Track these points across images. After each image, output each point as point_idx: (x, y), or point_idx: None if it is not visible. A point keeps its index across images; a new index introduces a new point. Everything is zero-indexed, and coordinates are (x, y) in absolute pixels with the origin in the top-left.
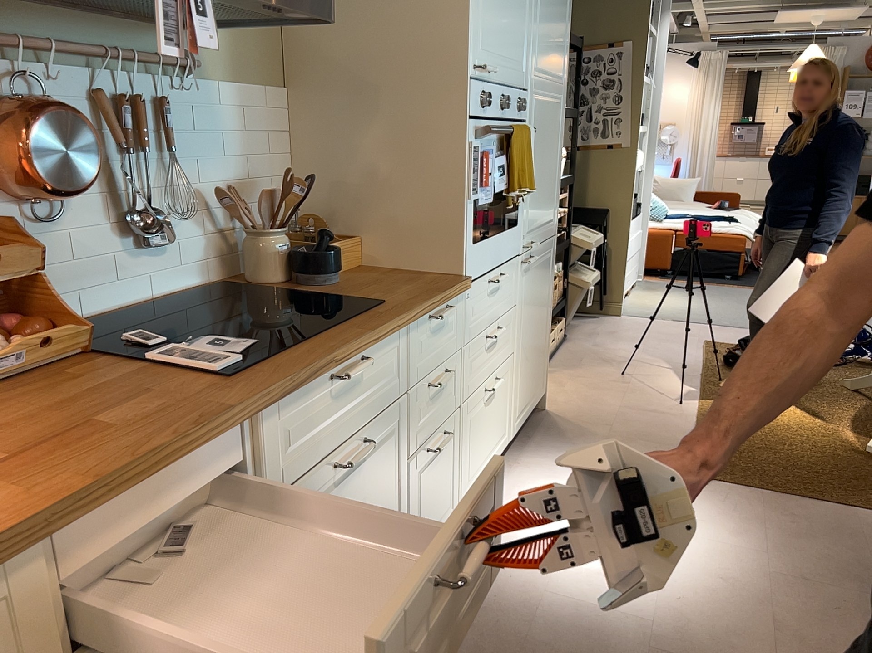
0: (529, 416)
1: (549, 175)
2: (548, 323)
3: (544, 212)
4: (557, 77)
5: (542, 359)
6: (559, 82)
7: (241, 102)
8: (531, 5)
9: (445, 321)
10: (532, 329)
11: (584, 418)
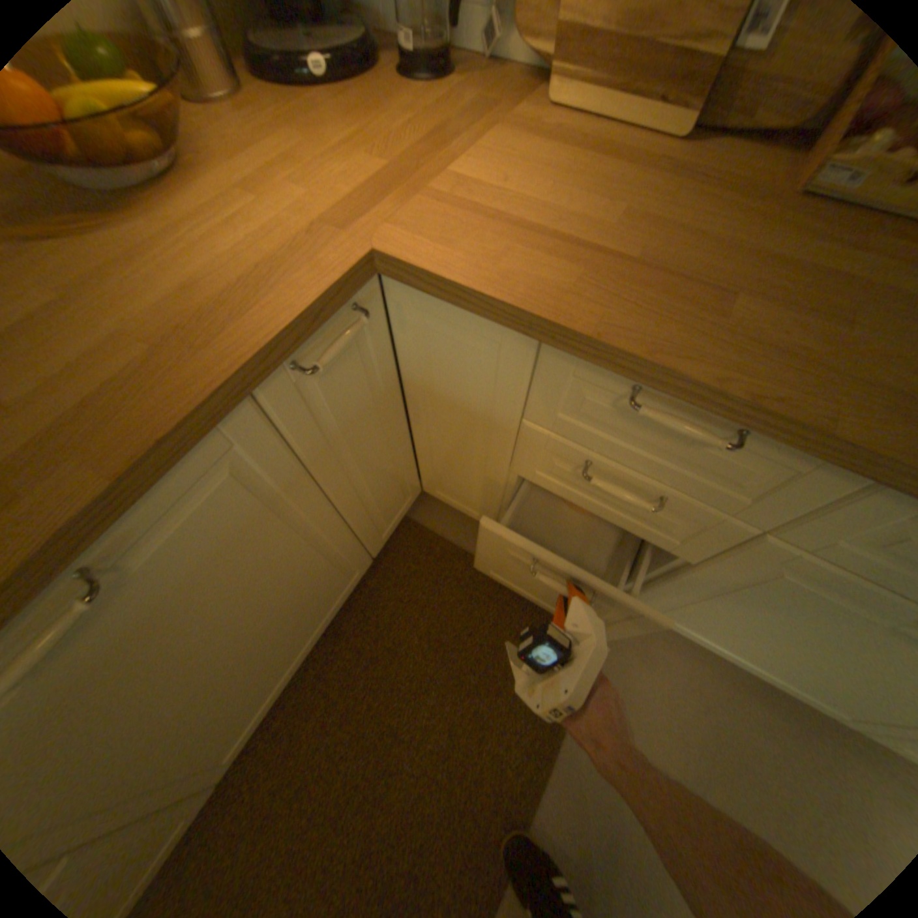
0: None
1: None
2: None
3: None
4: None
5: None
6: None
7: None
8: None
9: None
10: None
11: None
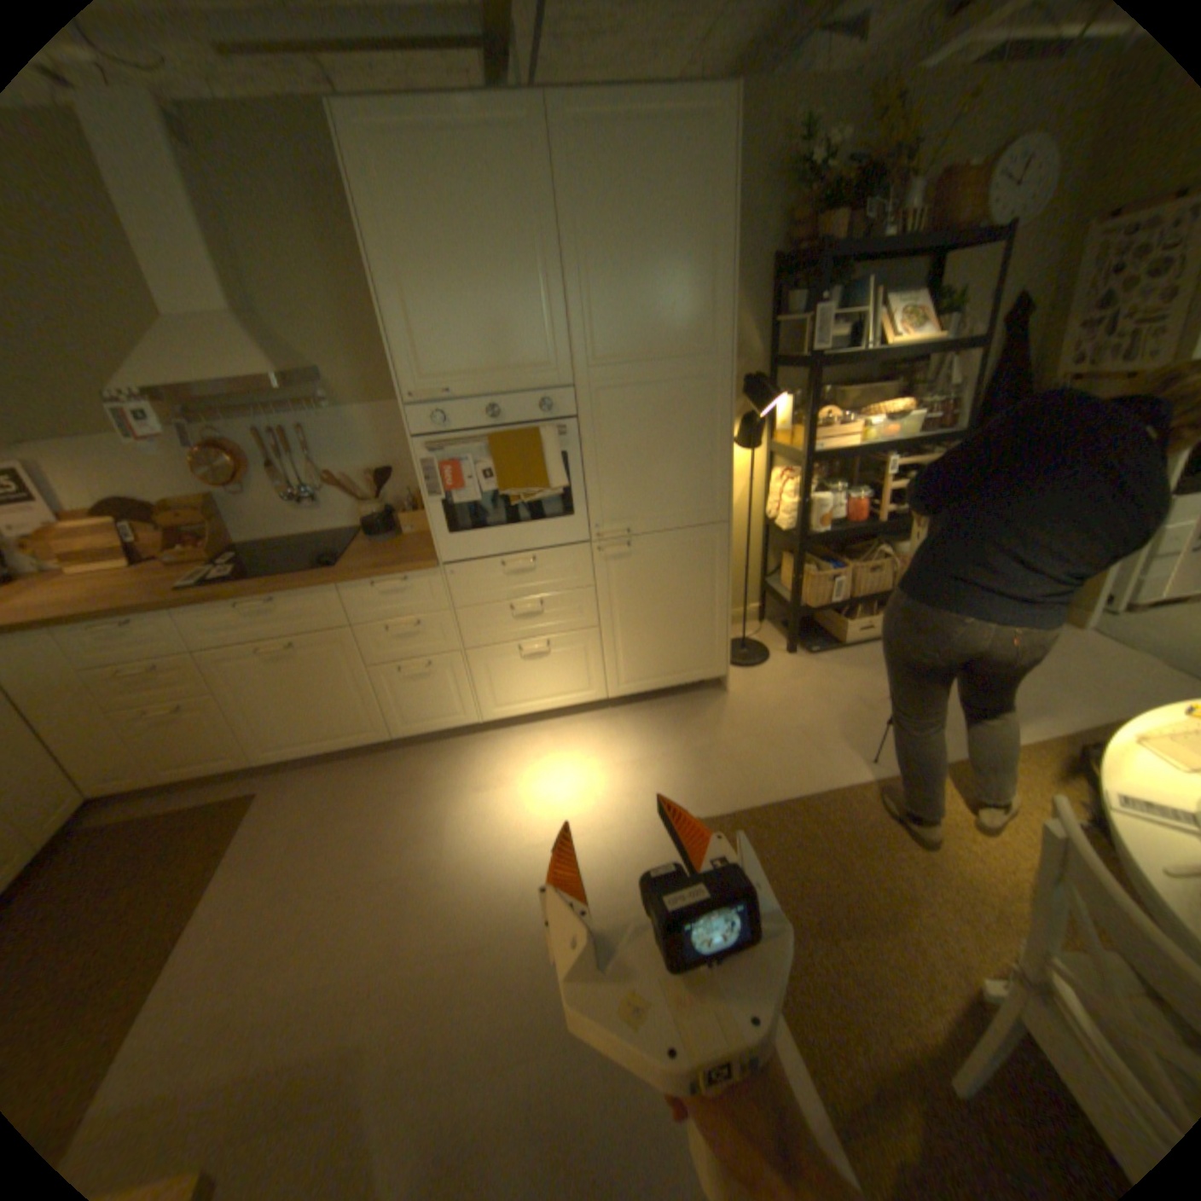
0: (662, 688)
1: (677, 462)
2: (713, 611)
3: (665, 501)
4: (686, 349)
5: (697, 643)
6: (694, 353)
7: (370, 416)
8: (553, 297)
9: (407, 589)
10: (652, 612)
11: (738, 718)
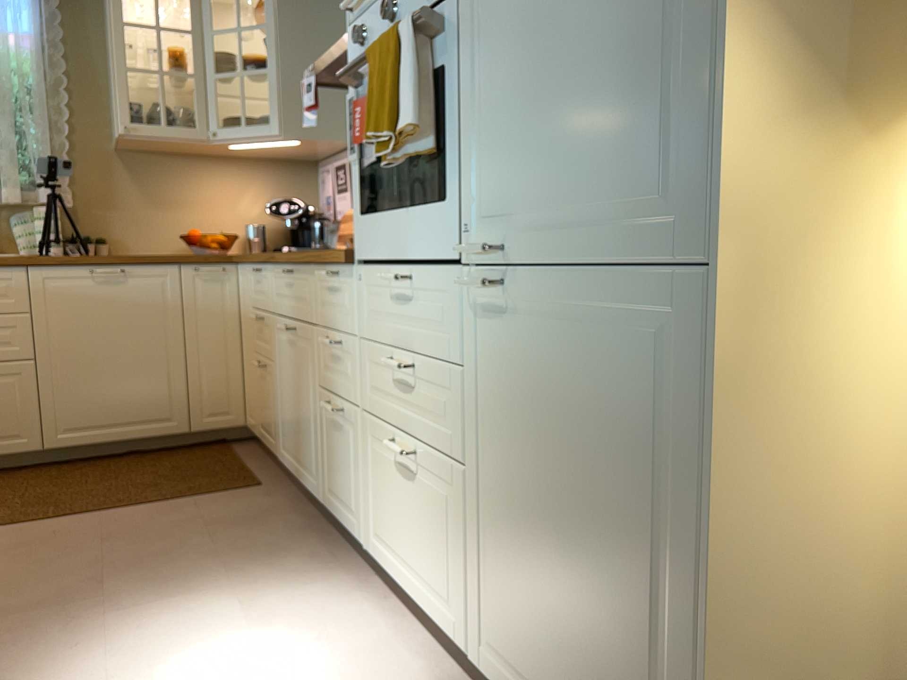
0: None
1: (603, 55)
2: (682, 609)
3: (578, 175)
4: None
5: None
6: None
7: None
8: None
9: (340, 289)
10: (544, 498)
11: None
